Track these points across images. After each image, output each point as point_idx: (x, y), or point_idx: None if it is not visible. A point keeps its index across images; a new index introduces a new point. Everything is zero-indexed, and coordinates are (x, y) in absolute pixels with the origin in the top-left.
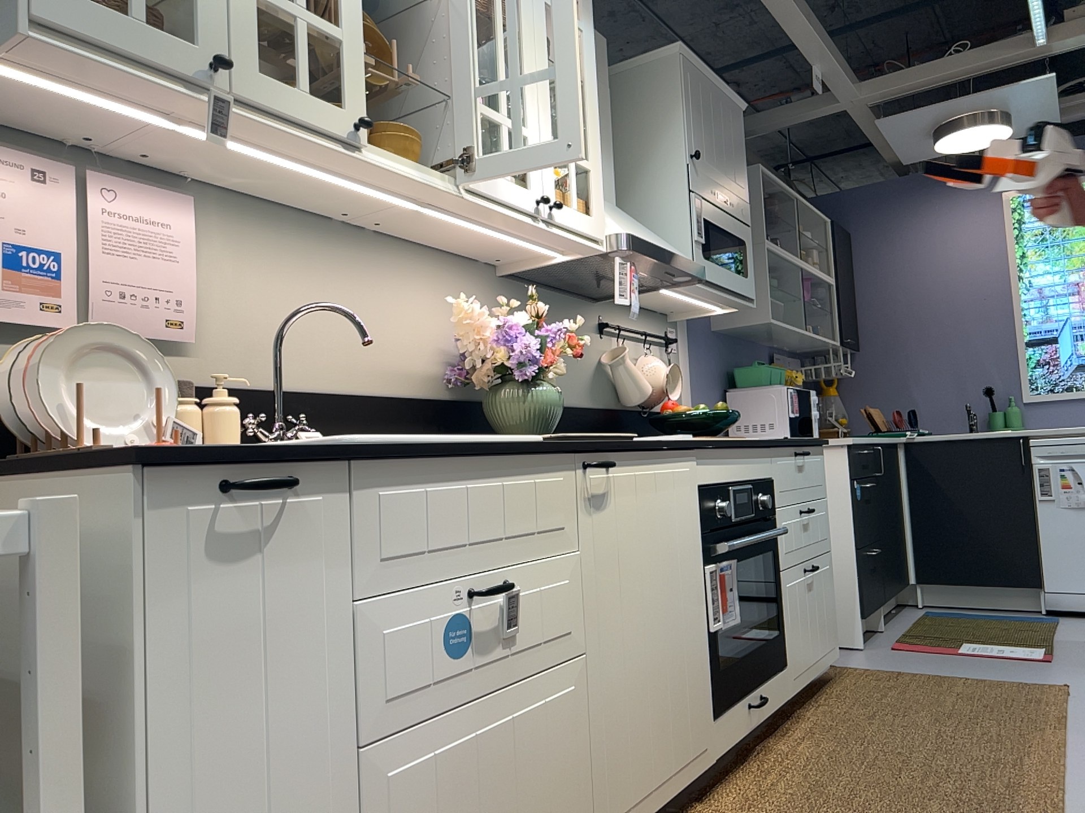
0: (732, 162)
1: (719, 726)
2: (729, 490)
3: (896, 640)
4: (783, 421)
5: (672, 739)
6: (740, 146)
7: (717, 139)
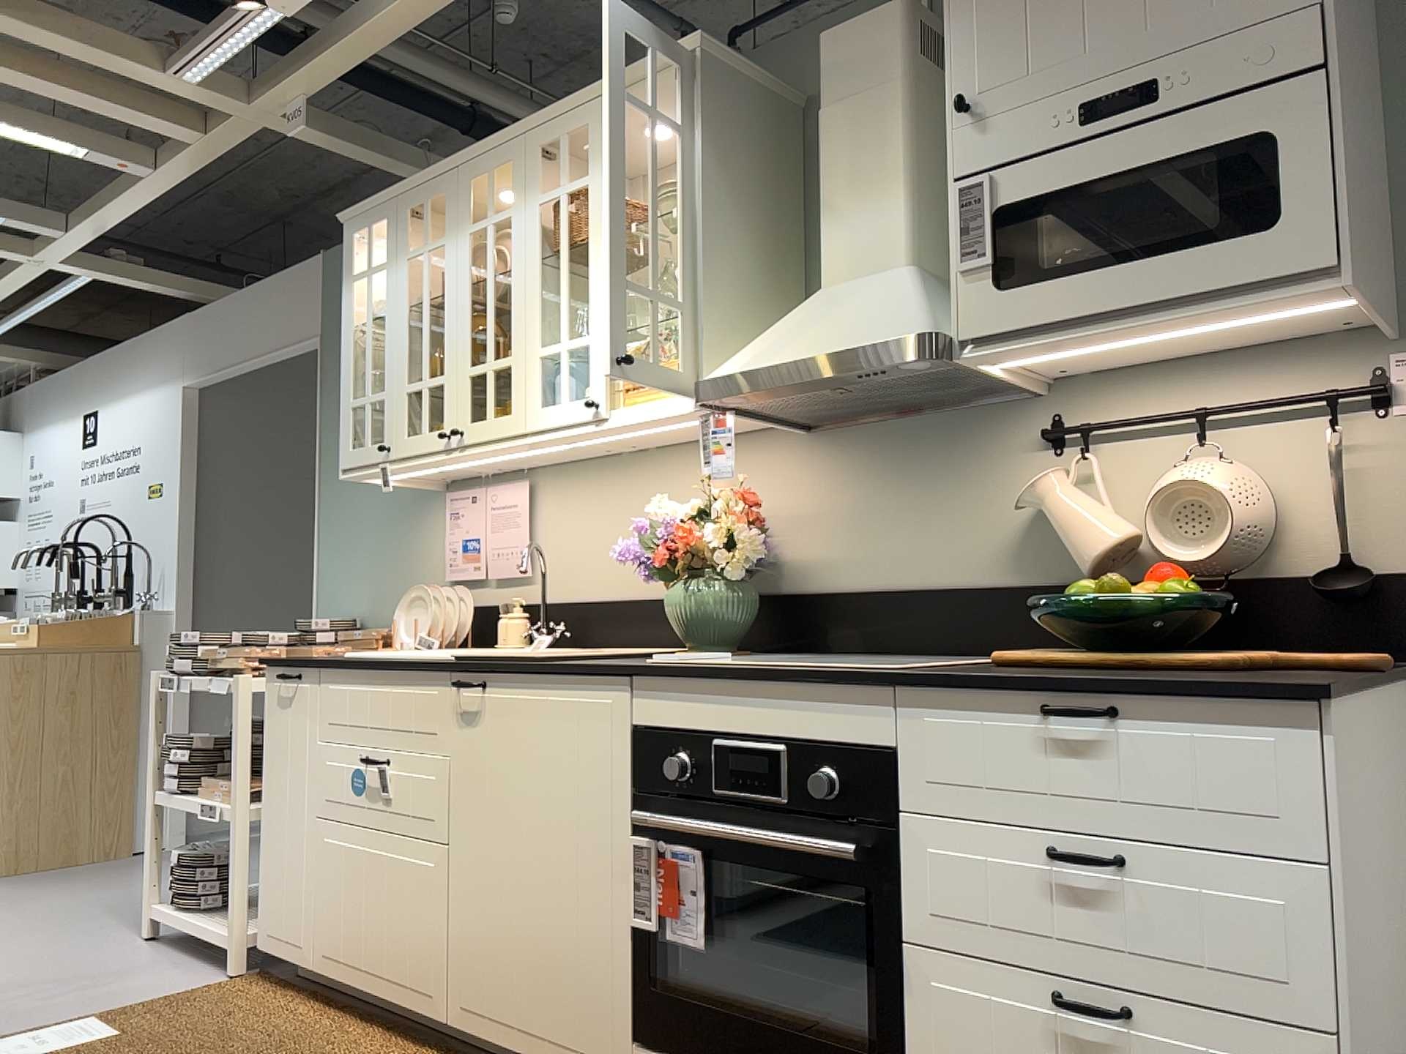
0: None
1: None
2: (714, 744)
3: None
4: None
5: (547, 1002)
6: None
7: None
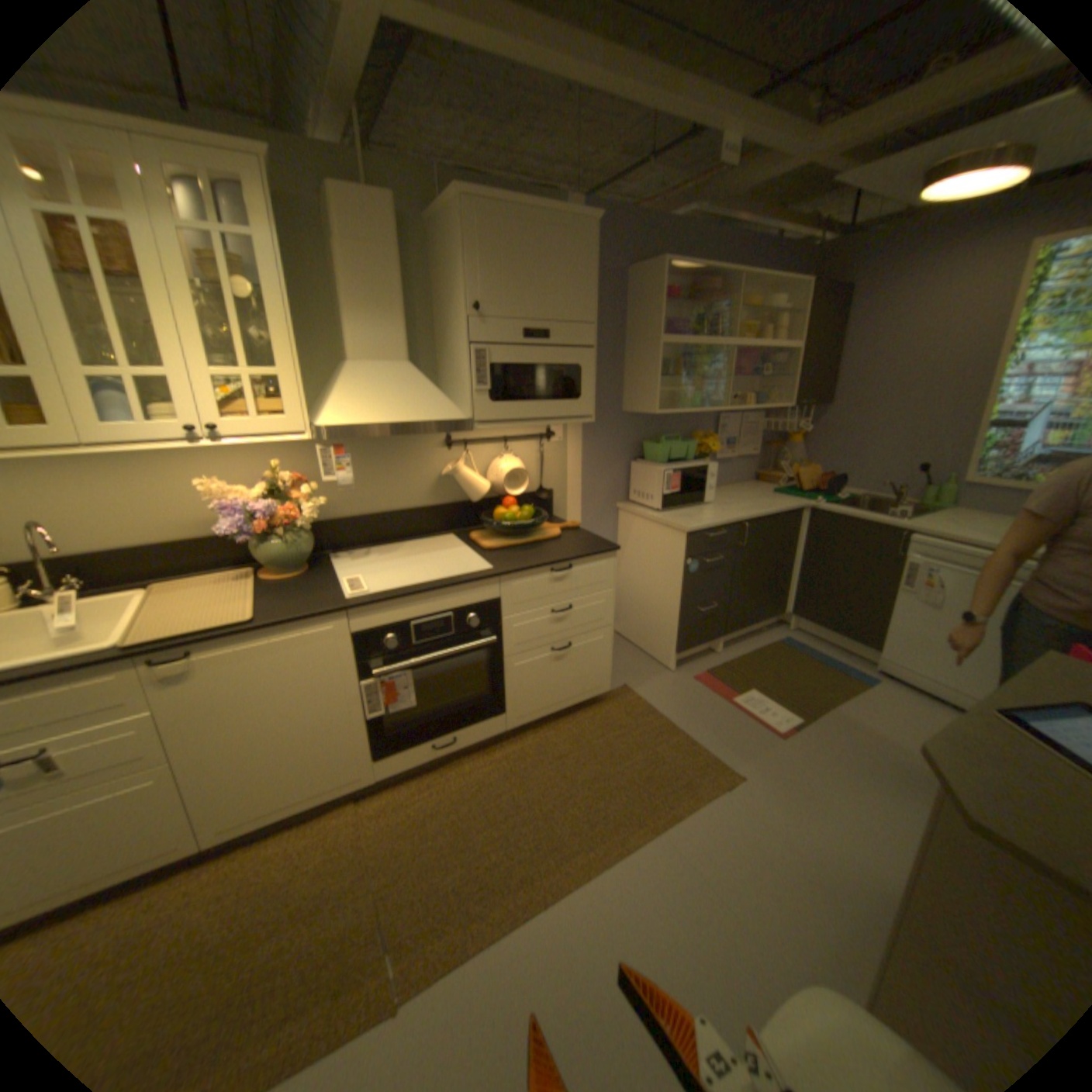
0: (559, 289)
1: (382, 764)
2: (409, 623)
3: (709, 670)
4: (660, 495)
5: (304, 783)
6: (581, 264)
7: (529, 272)
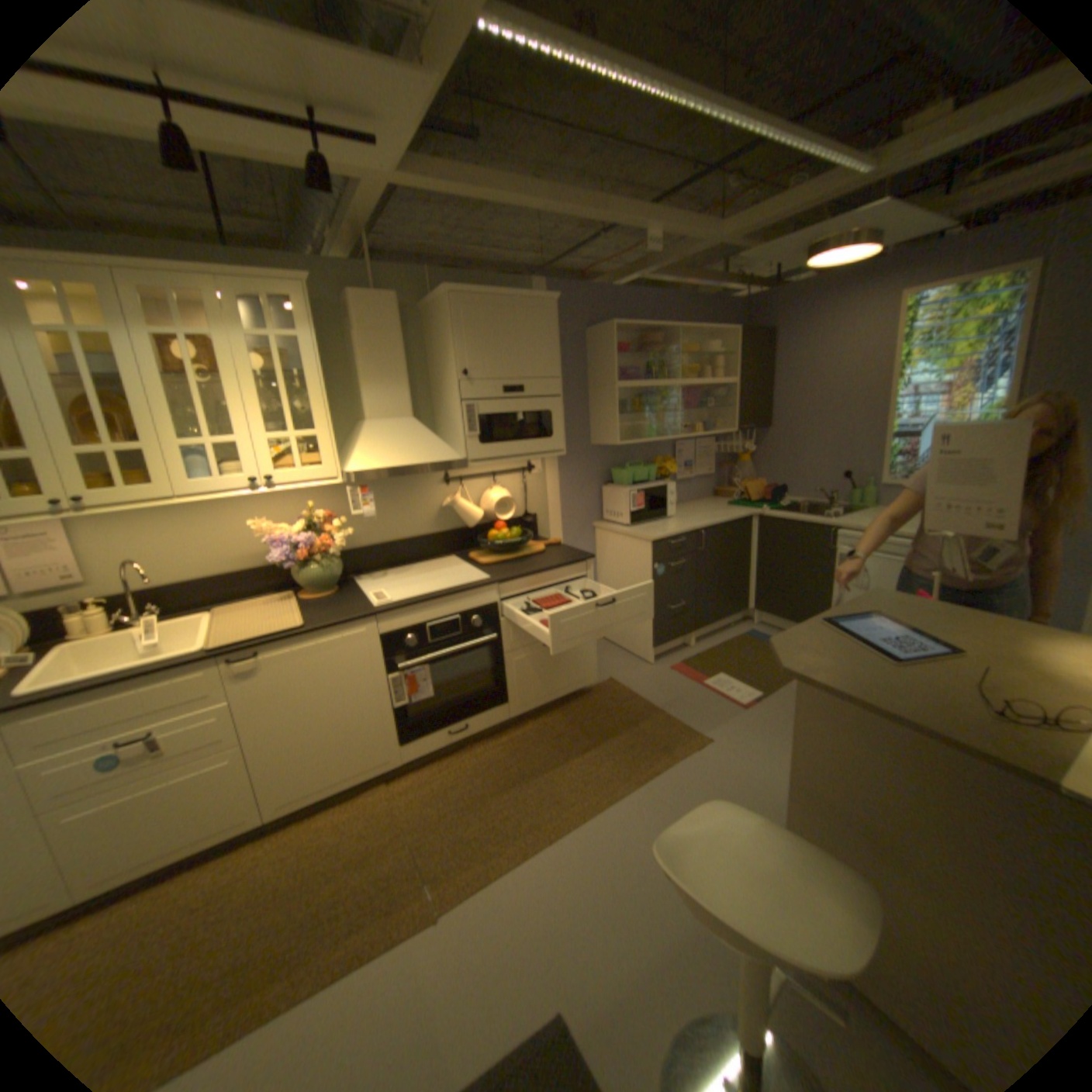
0: (529, 353)
1: (407, 748)
2: (425, 625)
3: (684, 661)
4: (628, 512)
5: (345, 764)
6: (545, 334)
7: (505, 343)
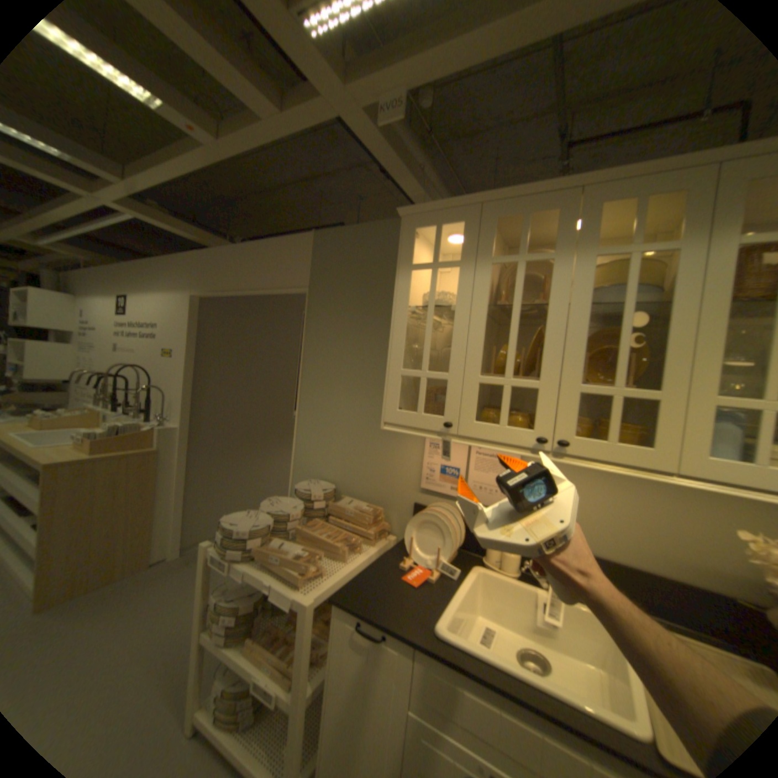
0: None
1: None
2: None
3: None
4: None
5: None
6: None
7: None
